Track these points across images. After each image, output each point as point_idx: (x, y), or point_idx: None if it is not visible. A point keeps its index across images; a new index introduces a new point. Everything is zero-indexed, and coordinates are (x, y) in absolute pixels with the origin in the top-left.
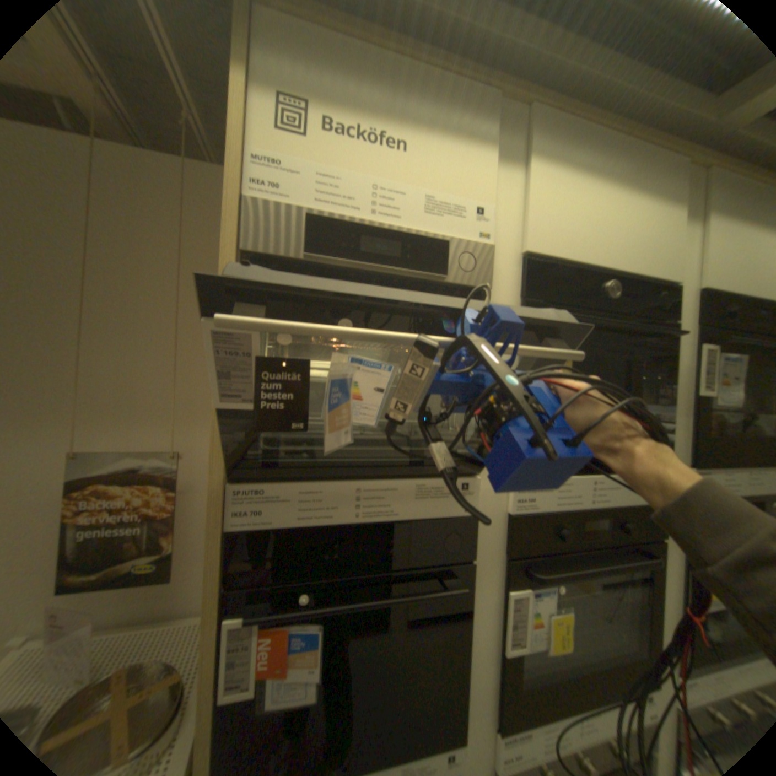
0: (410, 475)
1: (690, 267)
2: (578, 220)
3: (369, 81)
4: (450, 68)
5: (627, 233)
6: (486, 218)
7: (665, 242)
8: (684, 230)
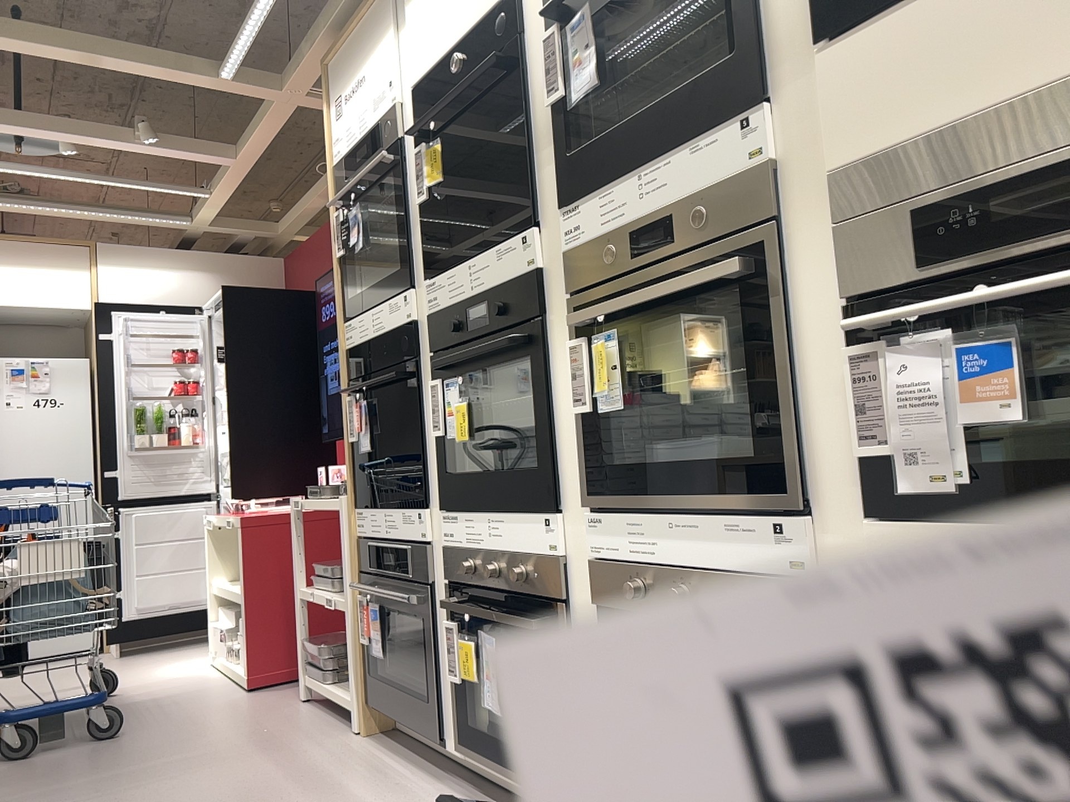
0: (385, 297)
1: None
2: (430, 29)
3: (351, 60)
4: (369, 8)
5: None
6: (391, 89)
7: None
8: None
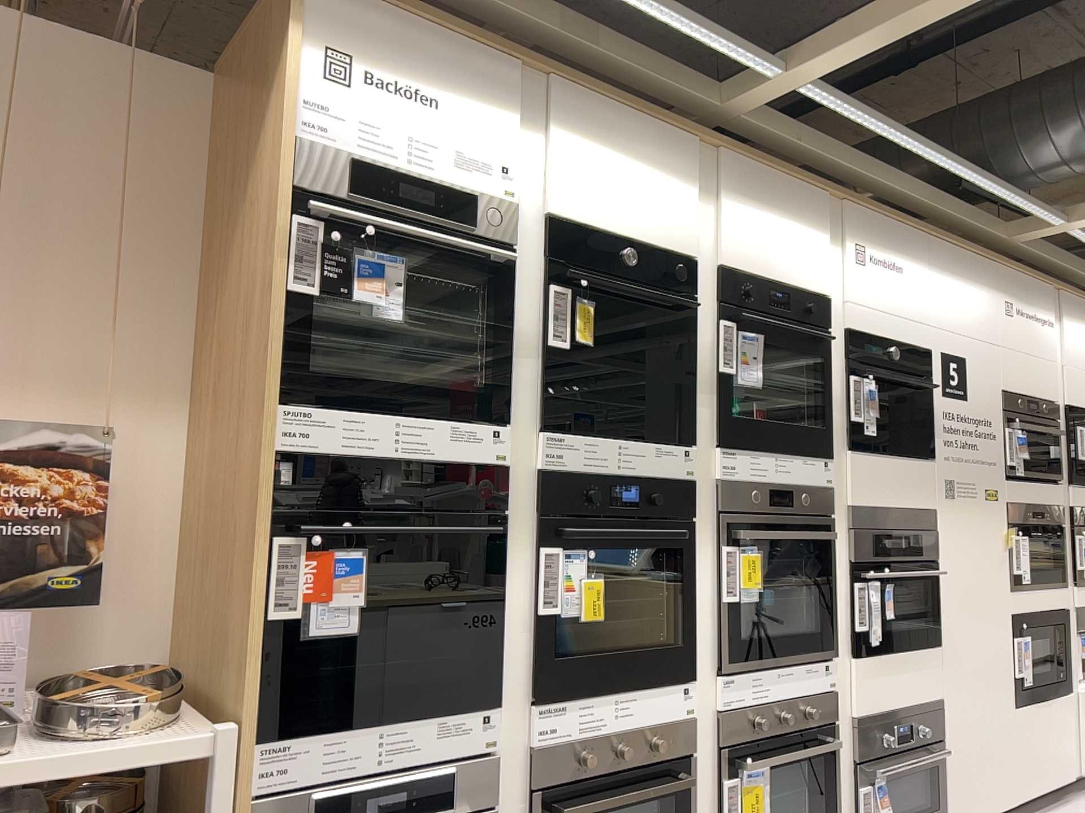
0: (444, 415)
1: (706, 244)
2: (595, 189)
3: (407, 49)
4: (477, 43)
5: (642, 204)
6: (510, 179)
7: (678, 217)
8: (695, 207)
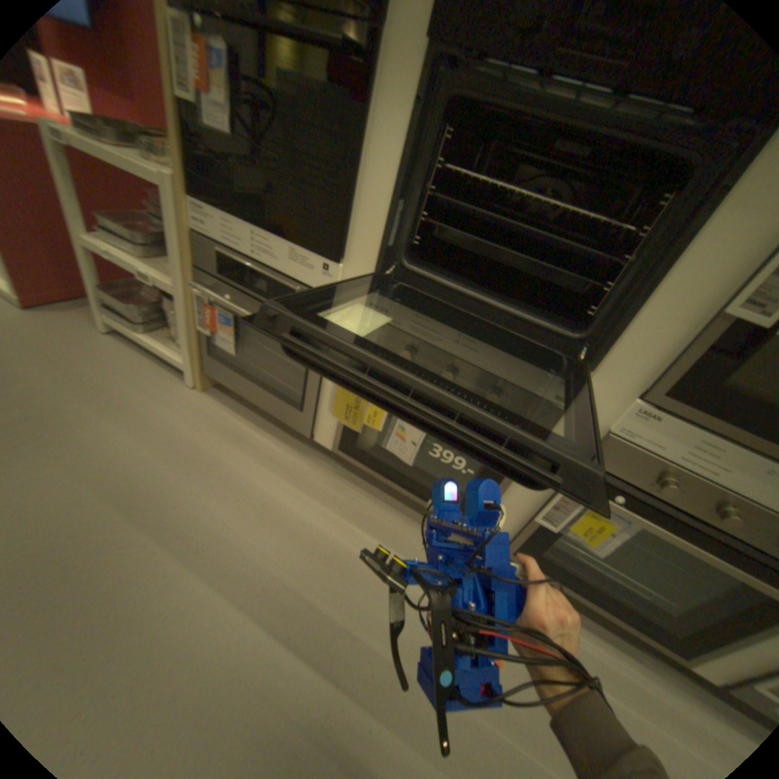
0: None
1: None
2: None
3: None
4: None
5: None
6: None
7: None
8: None
